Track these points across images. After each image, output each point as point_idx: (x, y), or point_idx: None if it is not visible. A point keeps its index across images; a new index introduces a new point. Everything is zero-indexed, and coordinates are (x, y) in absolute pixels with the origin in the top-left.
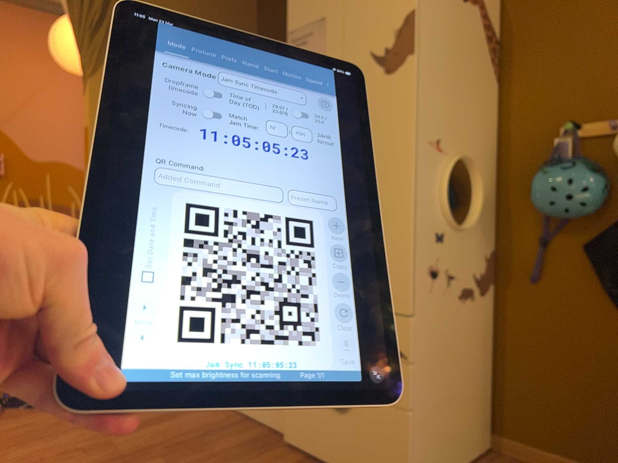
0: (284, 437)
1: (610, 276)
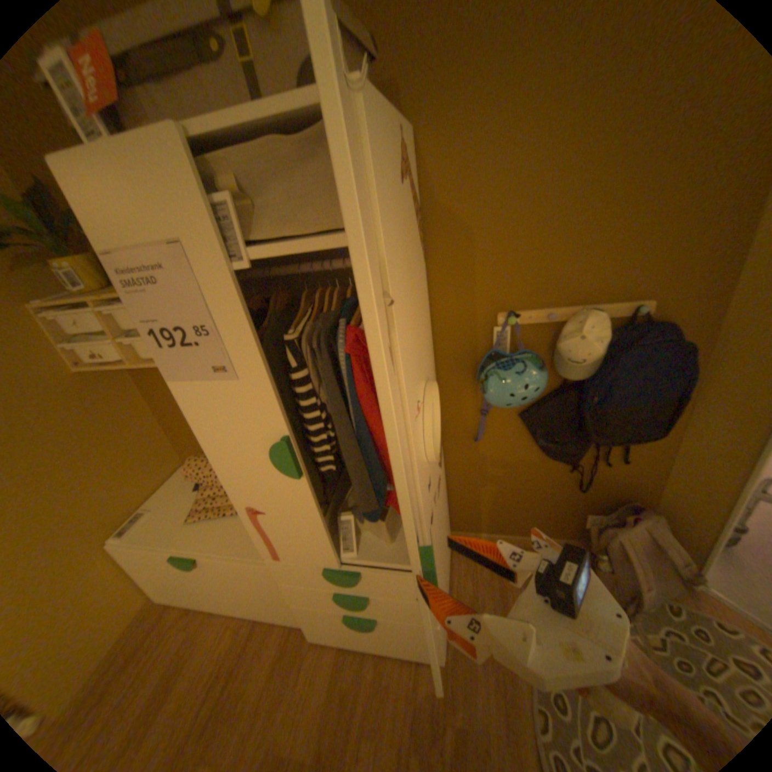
0: (307, 640)
1: (541, 437)
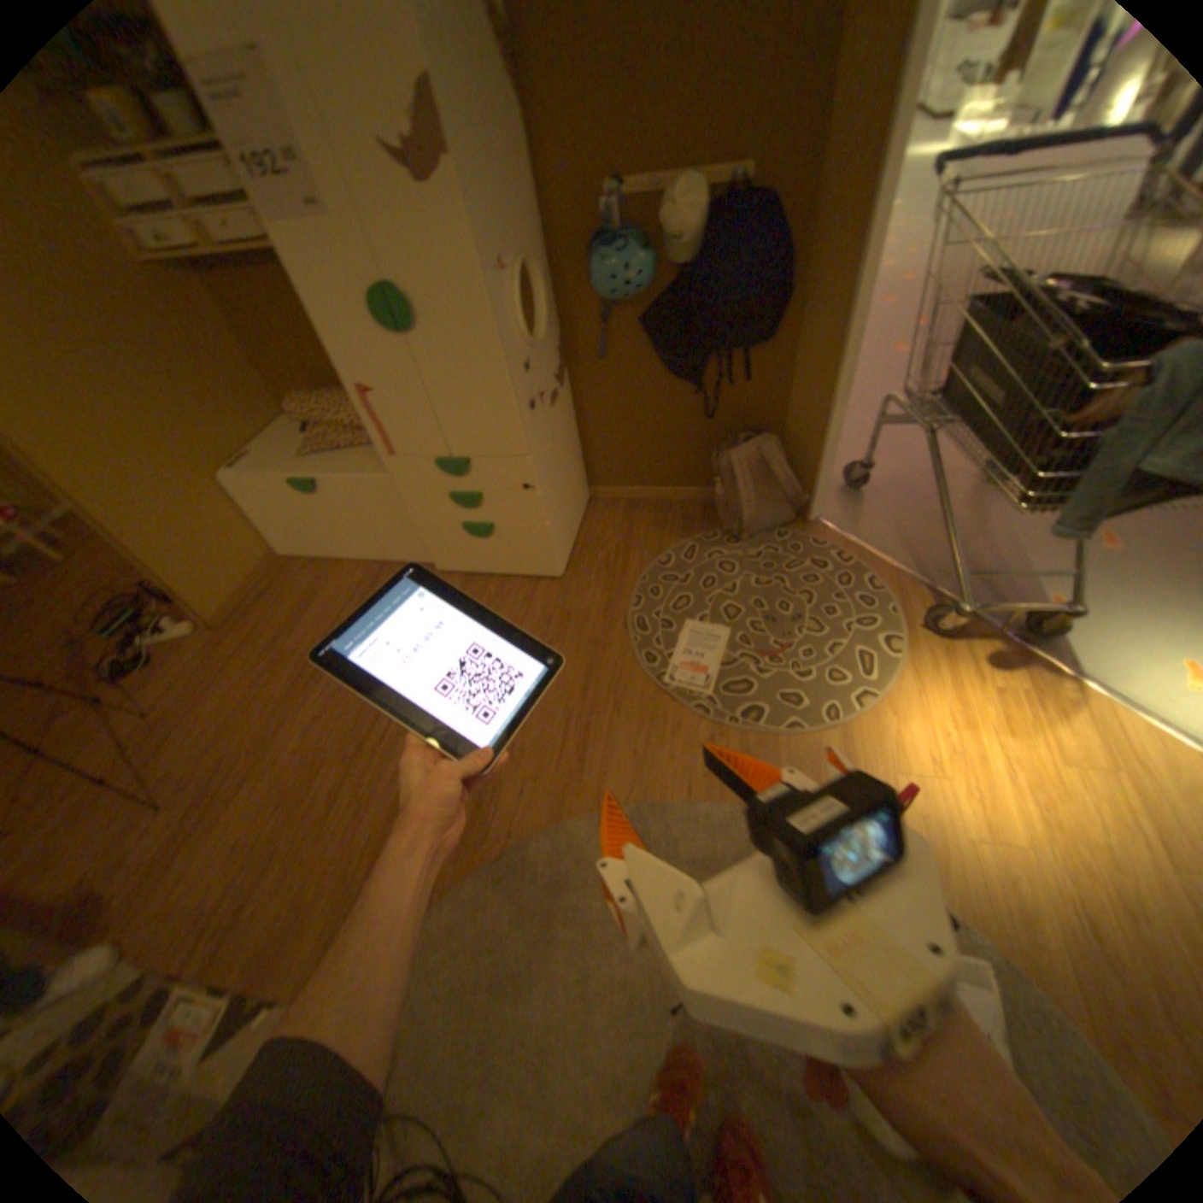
0: (435, 569)
1: (659, 349)
